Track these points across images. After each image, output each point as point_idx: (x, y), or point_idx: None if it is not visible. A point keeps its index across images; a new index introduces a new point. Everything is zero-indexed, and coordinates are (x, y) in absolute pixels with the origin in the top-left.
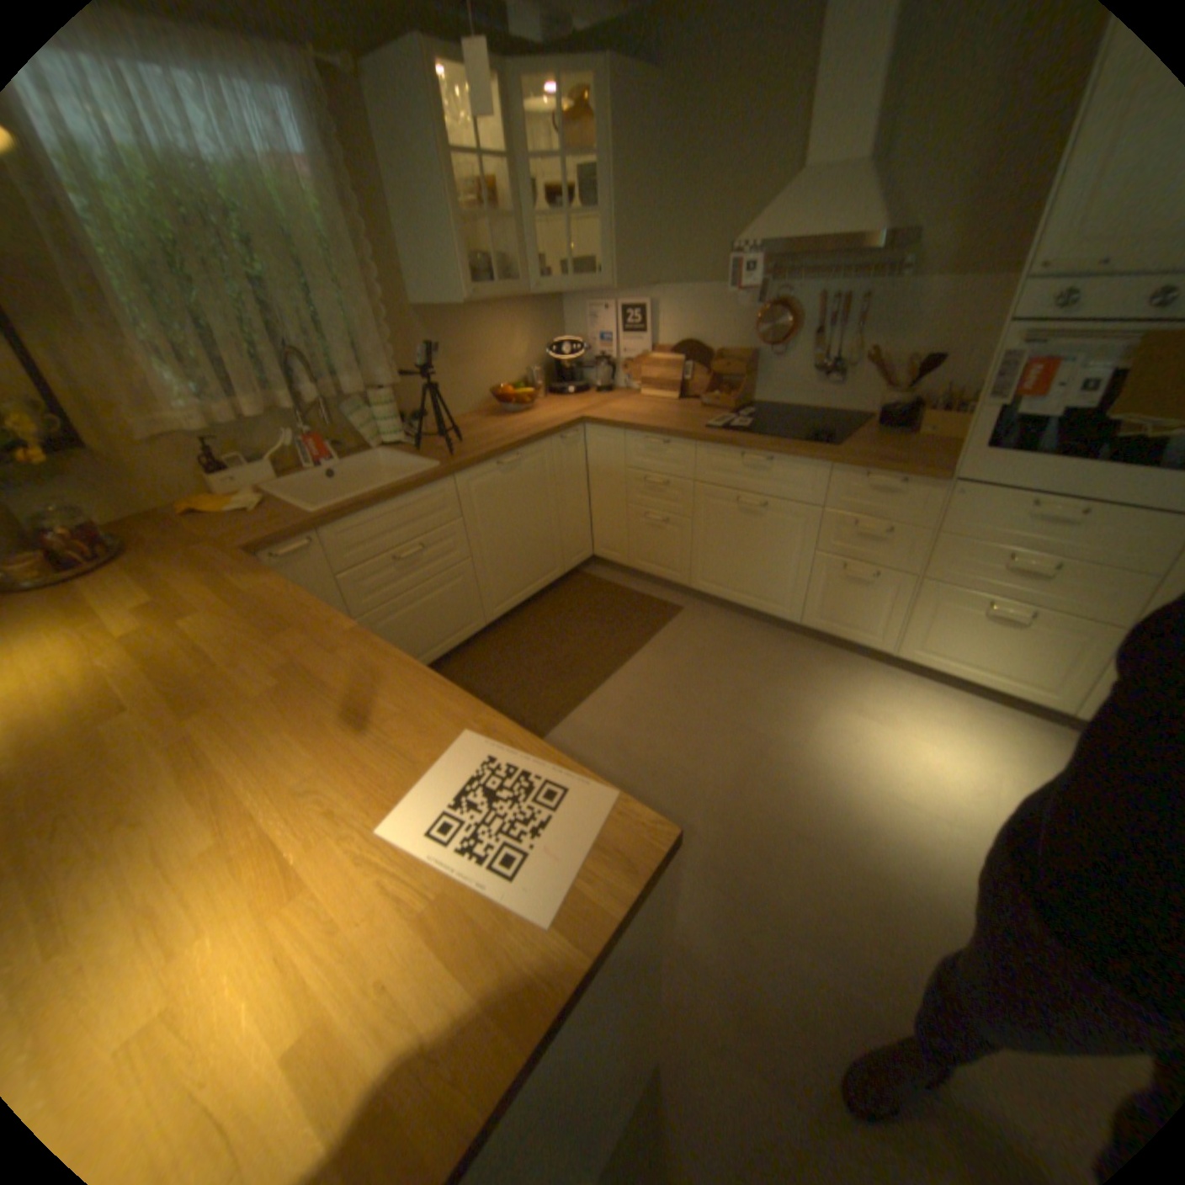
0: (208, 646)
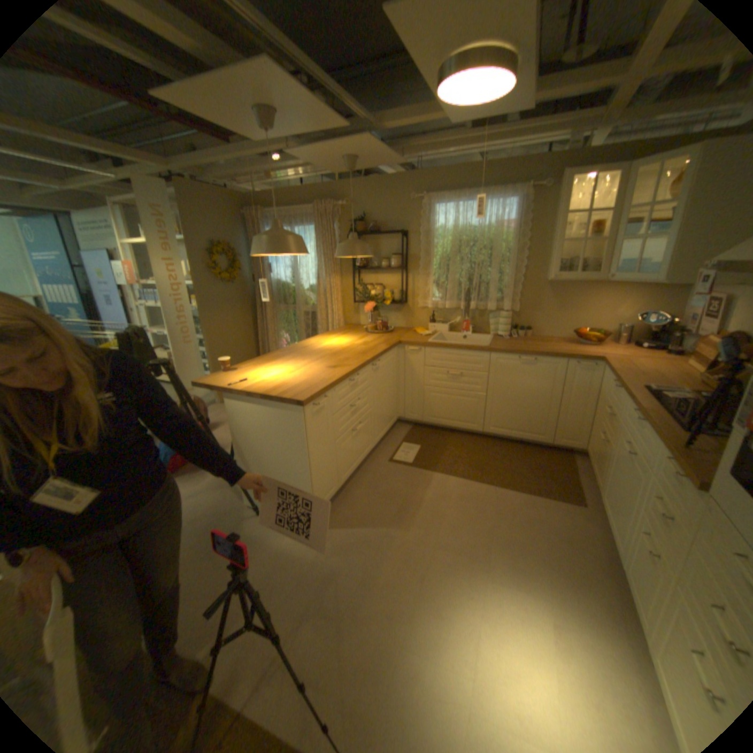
0: (354, 350)
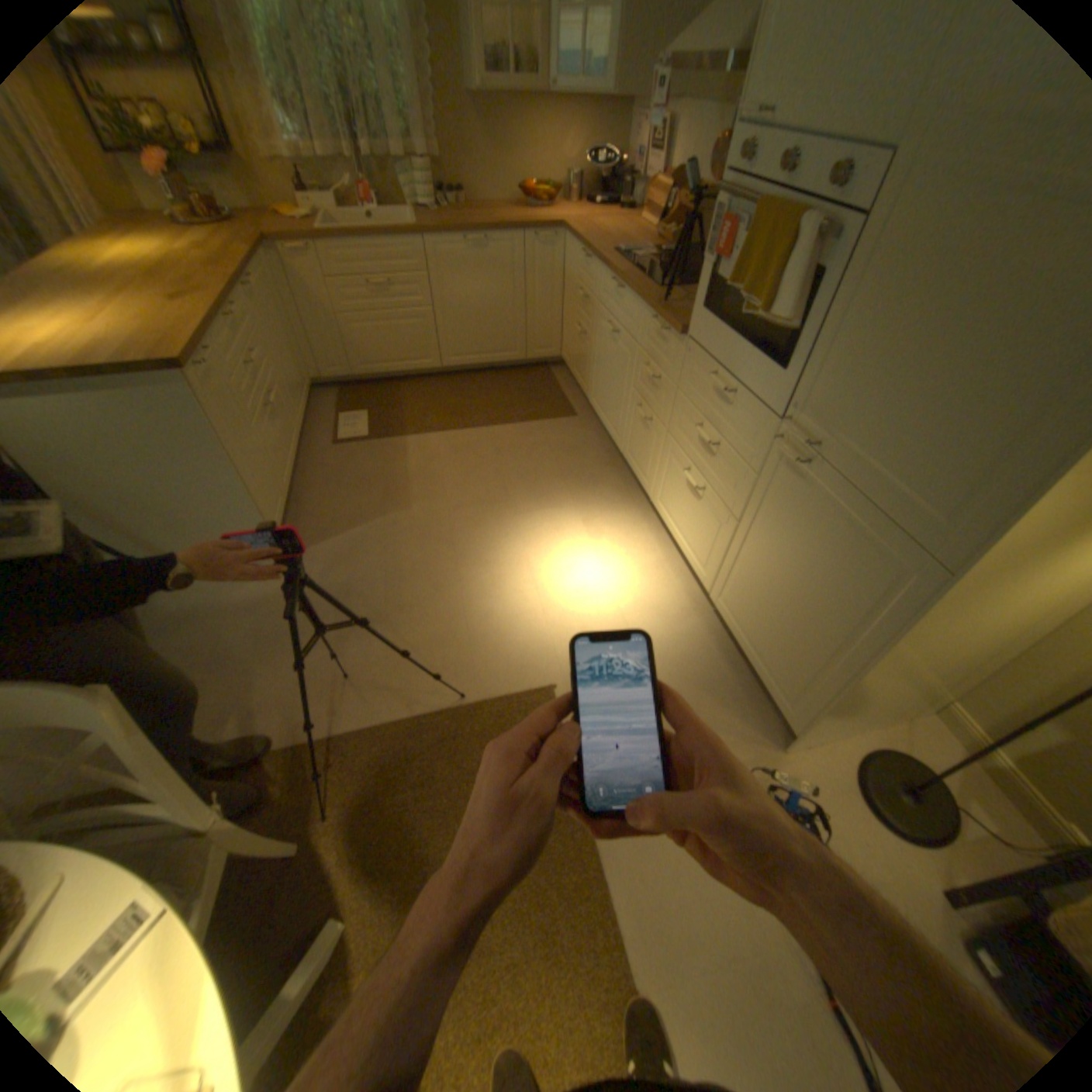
0: (186, 262)
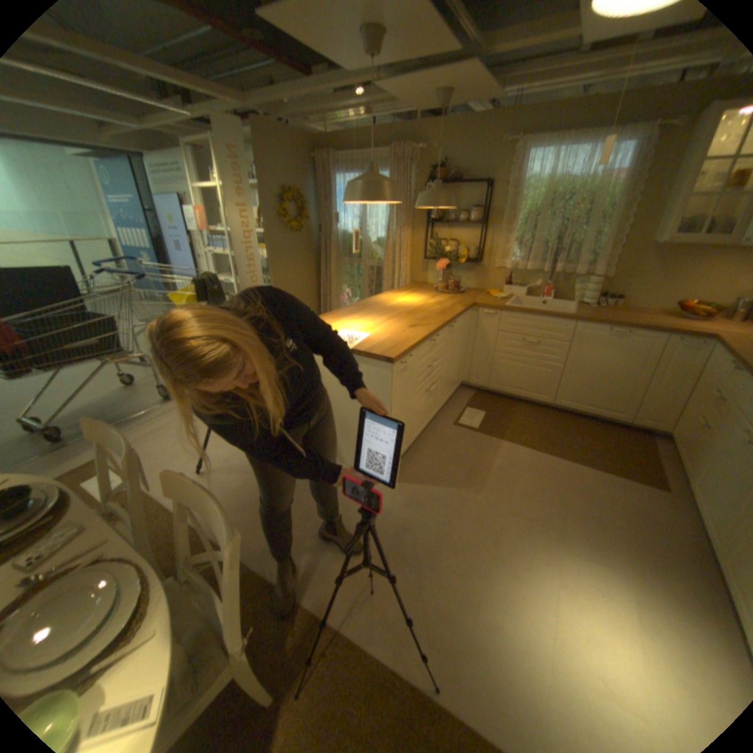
0: (429, 310)
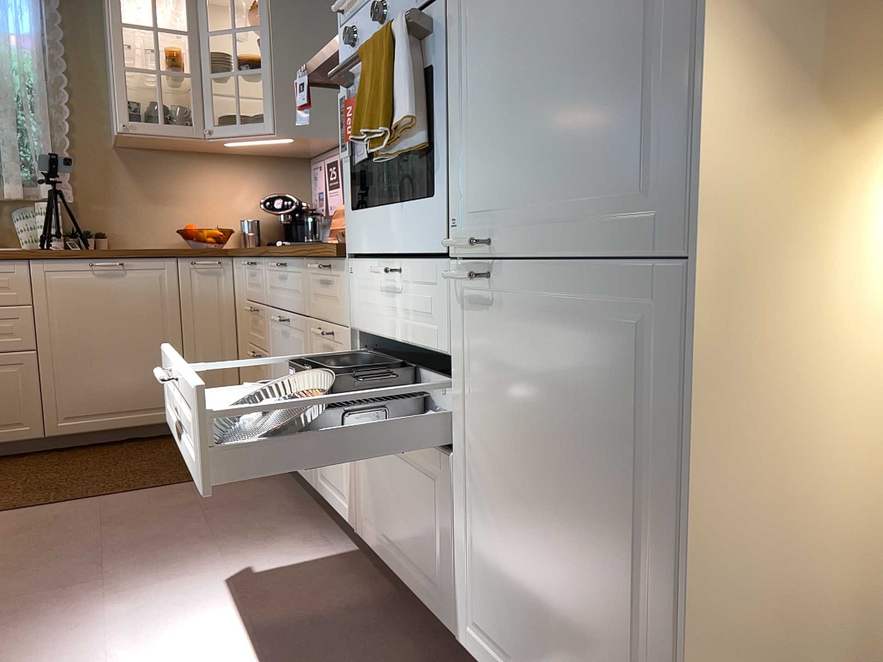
0: None
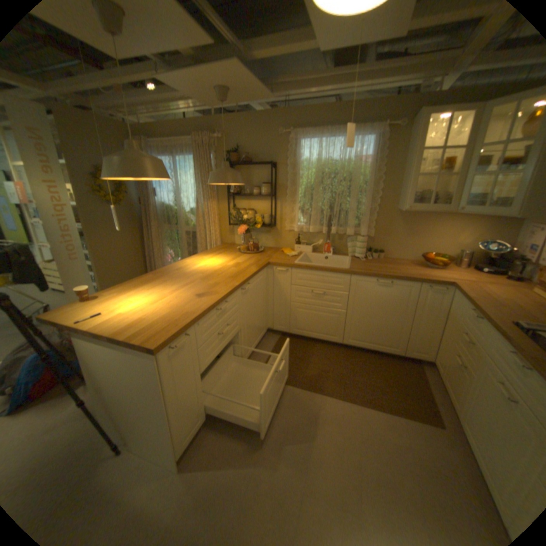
0: (226, 272)
